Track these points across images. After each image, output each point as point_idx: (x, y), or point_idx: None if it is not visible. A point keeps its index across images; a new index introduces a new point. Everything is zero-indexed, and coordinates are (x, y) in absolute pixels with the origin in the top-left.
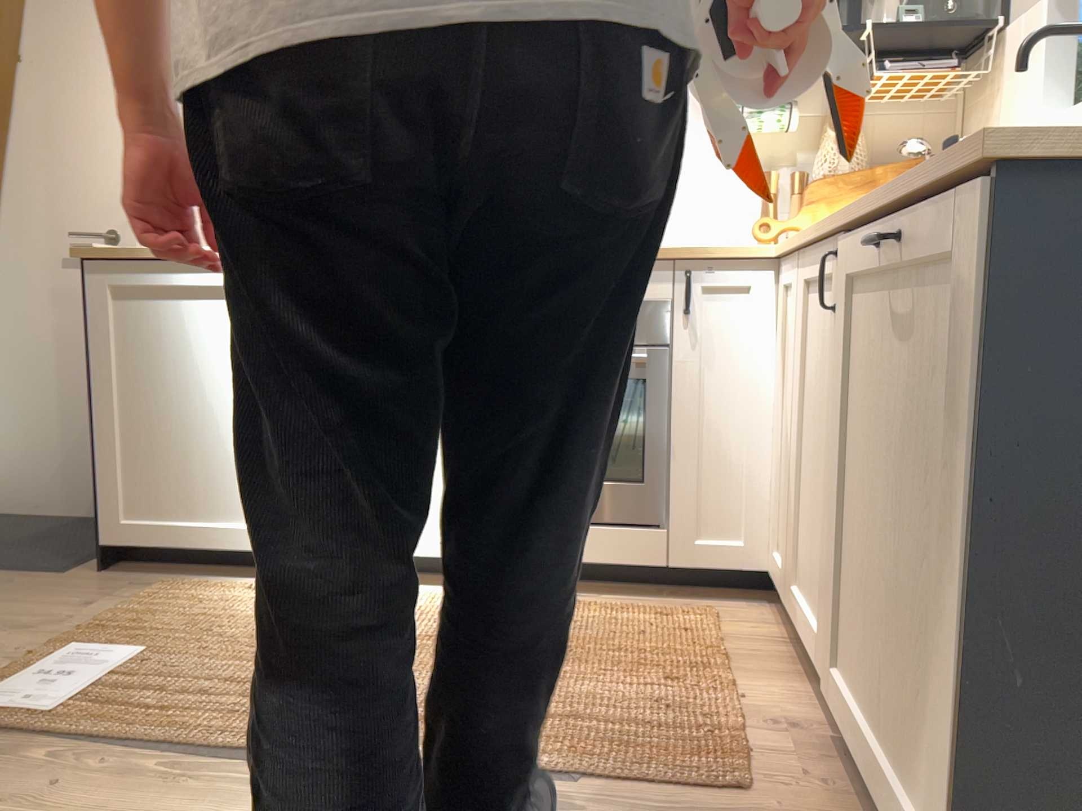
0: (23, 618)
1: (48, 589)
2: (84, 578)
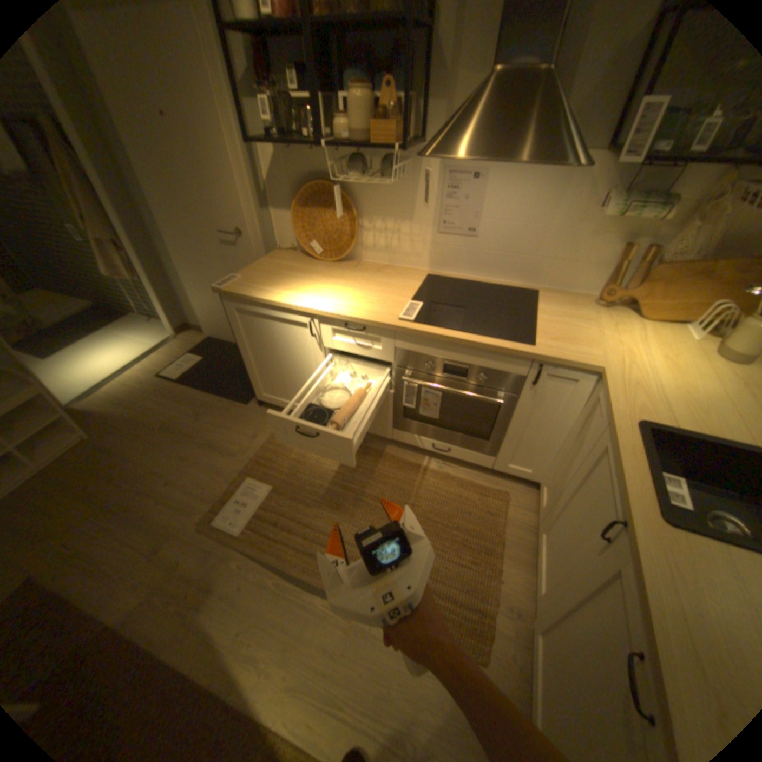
0: (231, 443)
1: (240, 418)
2: (253, 410)
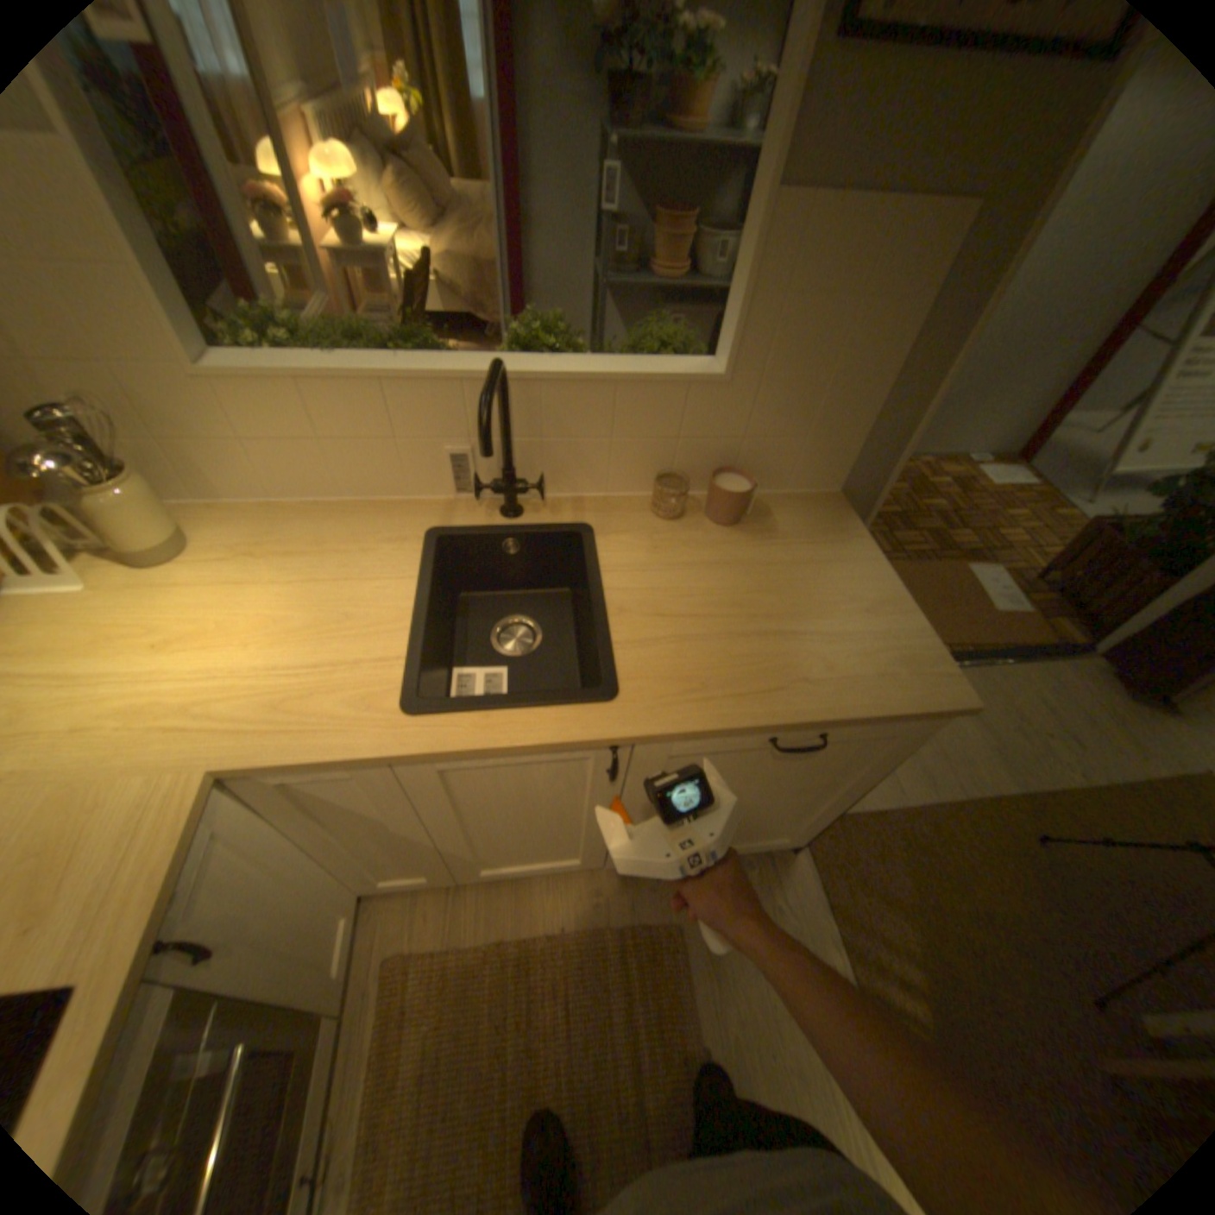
0: None
1: None
2: None
